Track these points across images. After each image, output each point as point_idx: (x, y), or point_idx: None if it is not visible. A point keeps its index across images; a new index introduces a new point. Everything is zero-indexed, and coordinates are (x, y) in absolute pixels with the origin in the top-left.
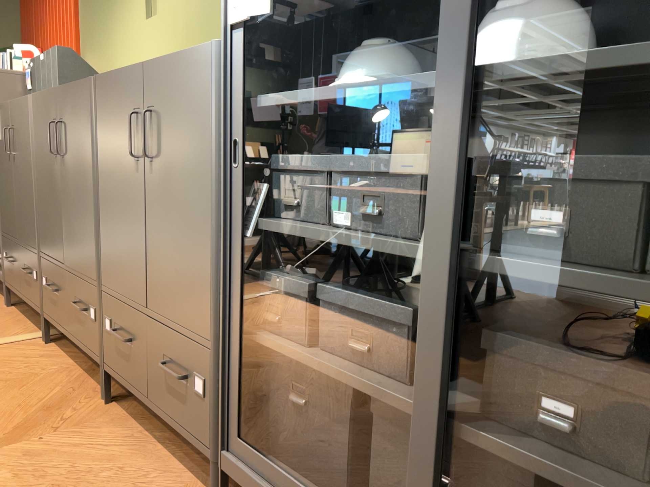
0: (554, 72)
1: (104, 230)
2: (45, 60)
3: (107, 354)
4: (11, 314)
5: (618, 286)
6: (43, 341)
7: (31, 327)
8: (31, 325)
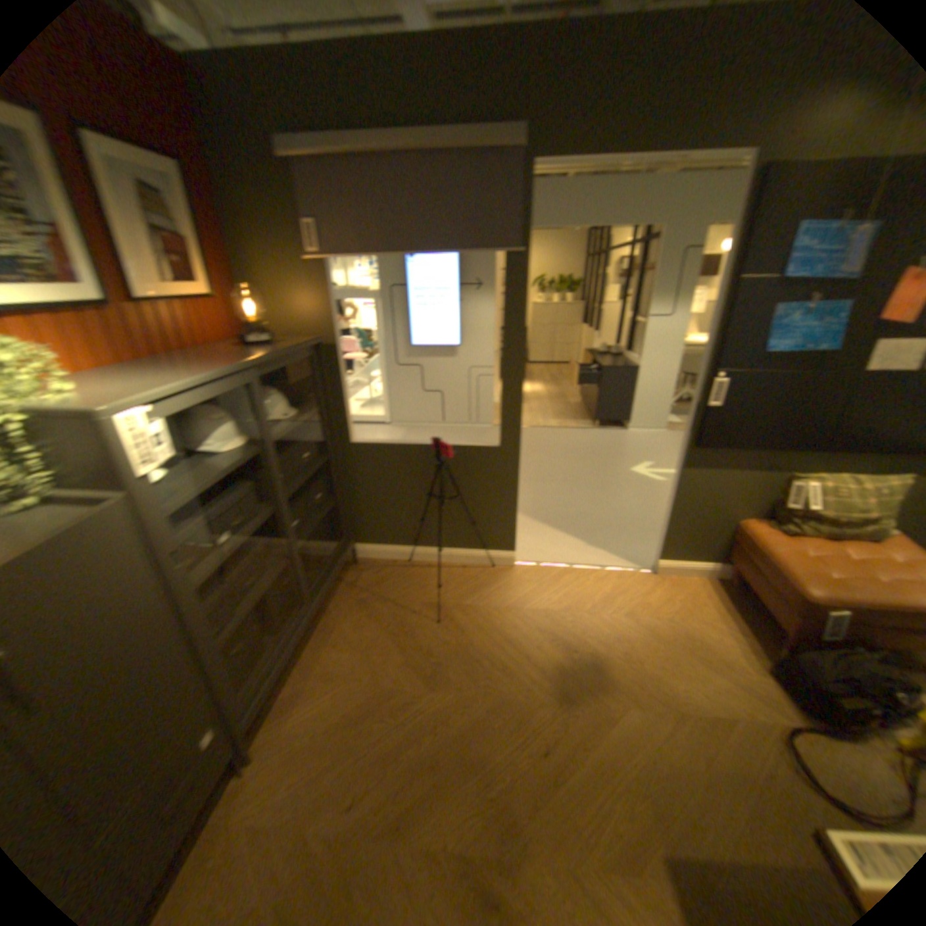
0: (279, 440)
1: None
2: None
3: None
4: None
5: (302, 484)
6: None
7: None
8: None
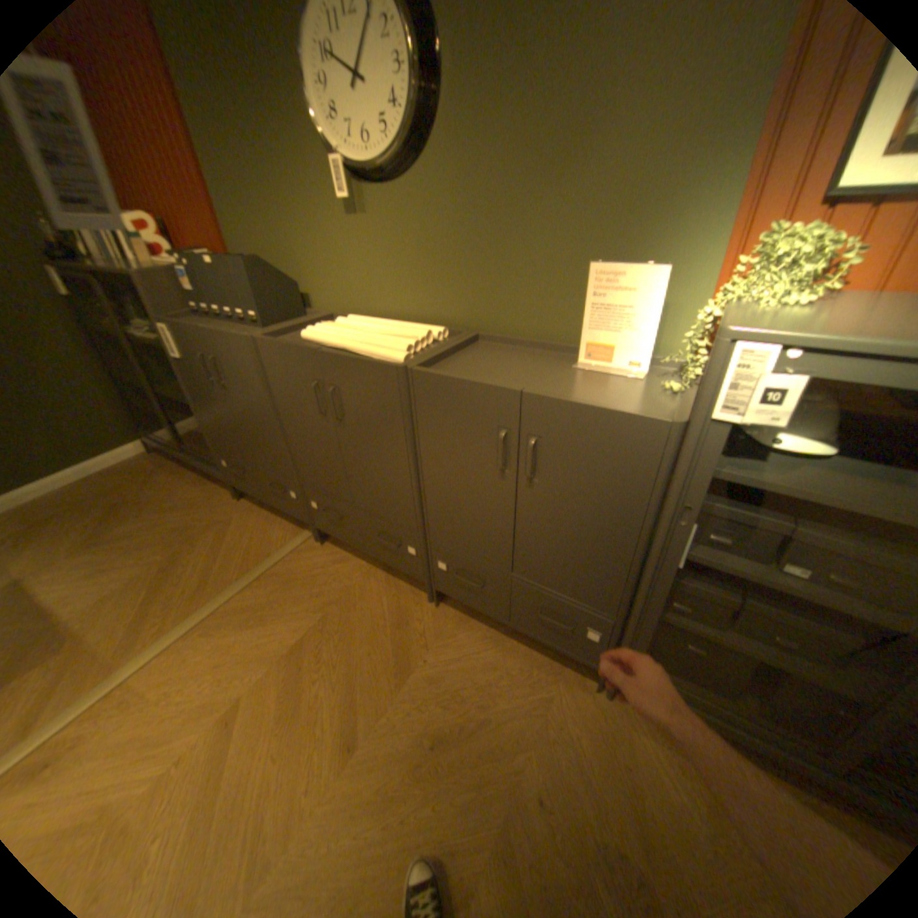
0: None
1: (434, 502)
2: (215, 265)
3: (441, 582)
4: (252, 510)
5: None
6: (318, 543)
7: (287, 524)
8: (283, 521)
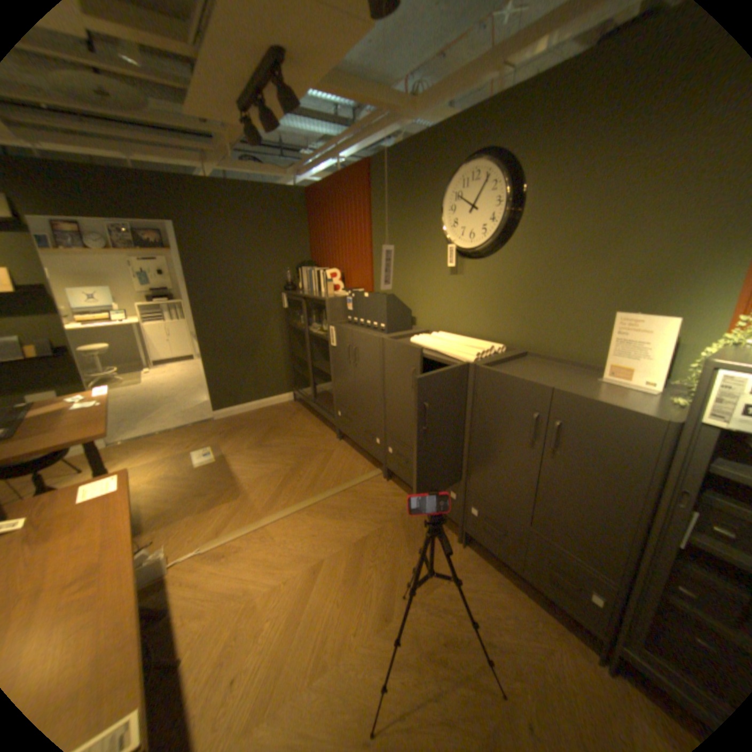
0: None
1: (478, 459)
2: (369, 298)
3: (472, 526)
4: (347, 448)
5: None
6: (385, 479)
7: (367, 462)
8: (365, 460)
